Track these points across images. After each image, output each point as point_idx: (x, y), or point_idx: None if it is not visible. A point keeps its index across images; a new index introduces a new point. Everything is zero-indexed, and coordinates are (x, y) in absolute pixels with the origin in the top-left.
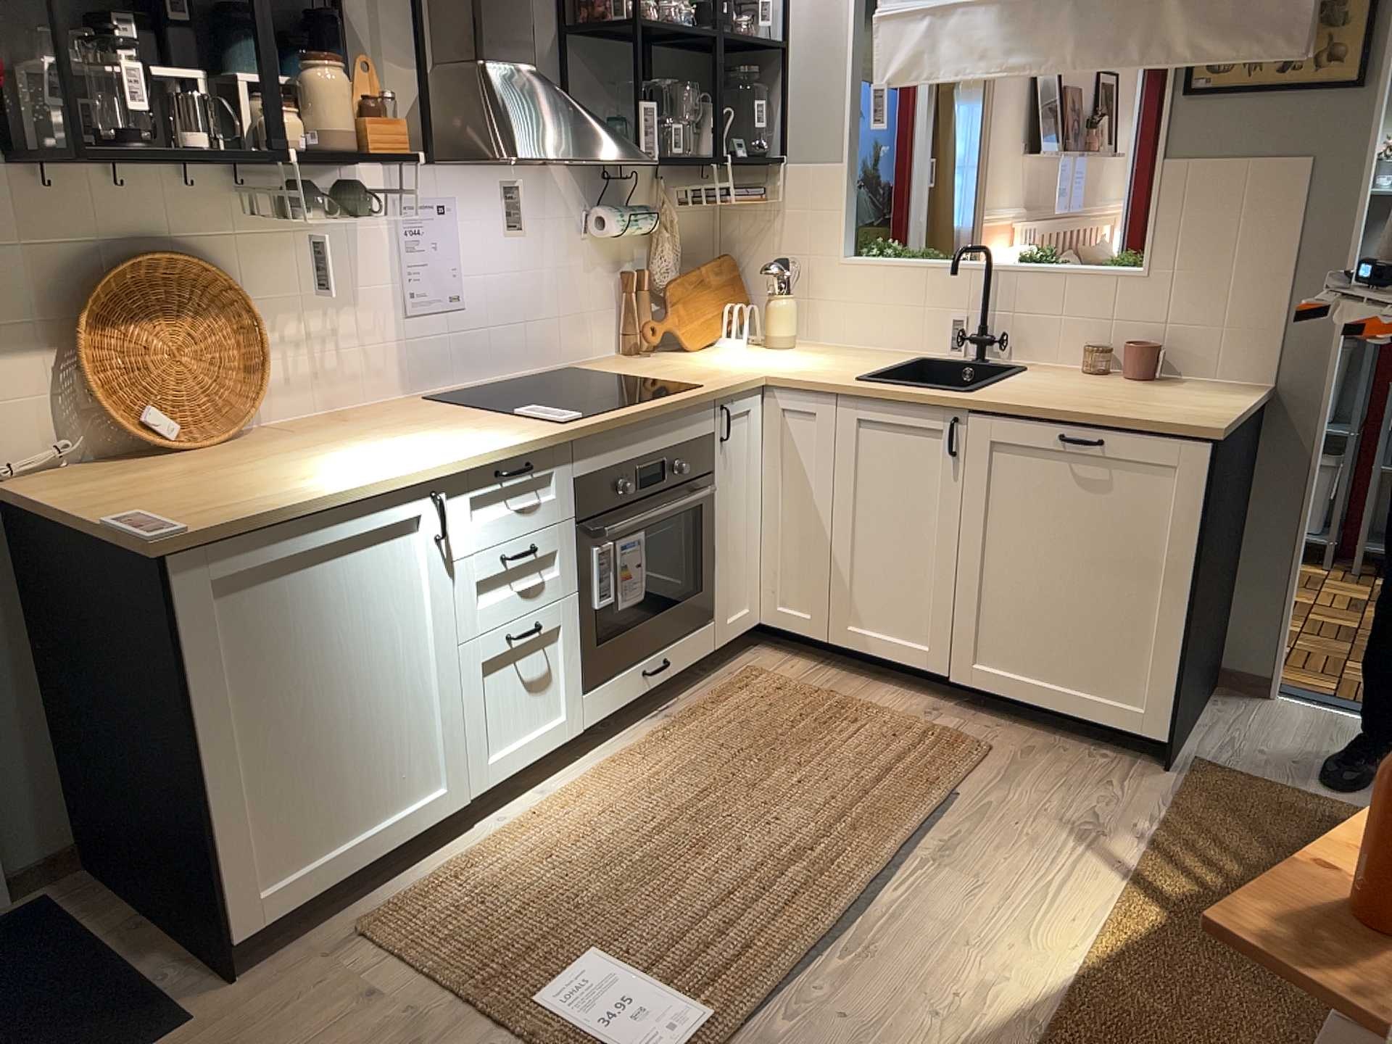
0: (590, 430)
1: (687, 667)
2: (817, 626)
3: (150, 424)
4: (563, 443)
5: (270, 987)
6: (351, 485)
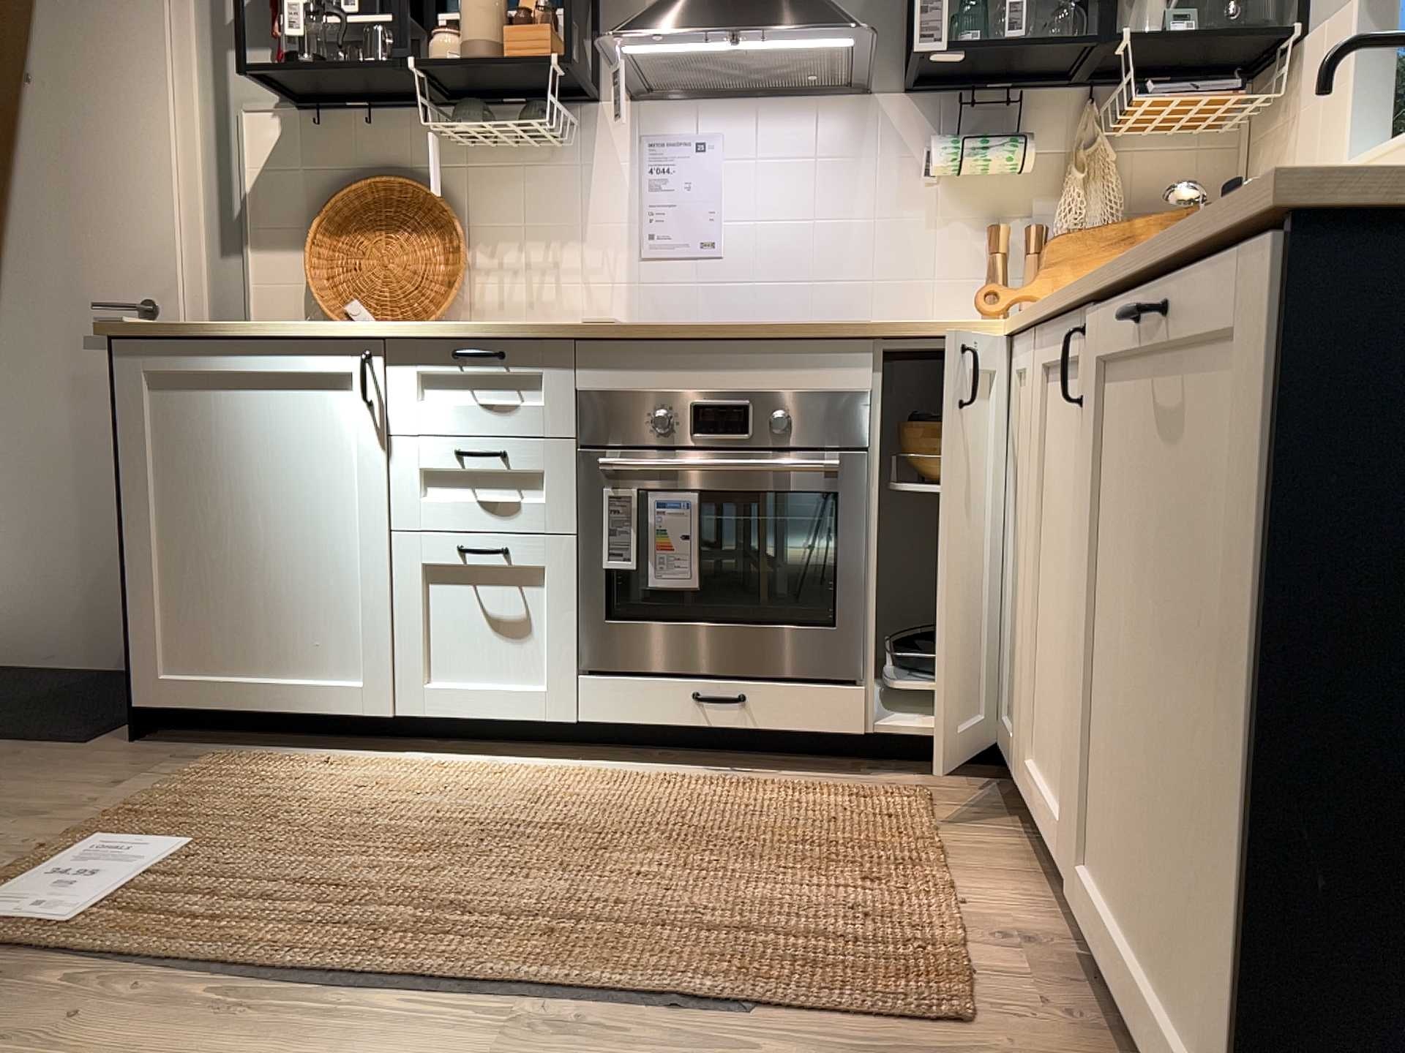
0: (597, 332)
1: (795, 728)
2: (1017, 754)
3: (349, 313)
4: (557, 341)
5: (127, 753)
6: (285, 324)
